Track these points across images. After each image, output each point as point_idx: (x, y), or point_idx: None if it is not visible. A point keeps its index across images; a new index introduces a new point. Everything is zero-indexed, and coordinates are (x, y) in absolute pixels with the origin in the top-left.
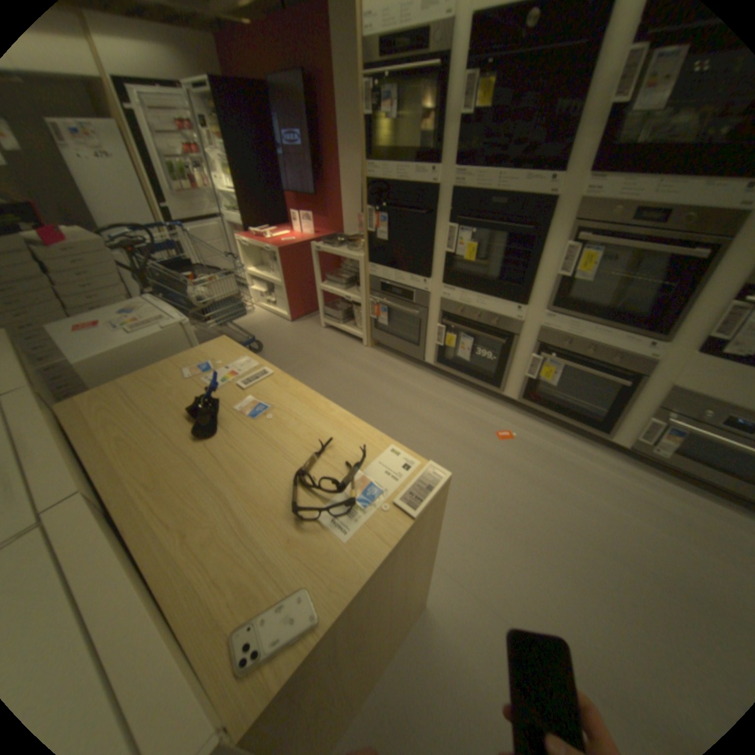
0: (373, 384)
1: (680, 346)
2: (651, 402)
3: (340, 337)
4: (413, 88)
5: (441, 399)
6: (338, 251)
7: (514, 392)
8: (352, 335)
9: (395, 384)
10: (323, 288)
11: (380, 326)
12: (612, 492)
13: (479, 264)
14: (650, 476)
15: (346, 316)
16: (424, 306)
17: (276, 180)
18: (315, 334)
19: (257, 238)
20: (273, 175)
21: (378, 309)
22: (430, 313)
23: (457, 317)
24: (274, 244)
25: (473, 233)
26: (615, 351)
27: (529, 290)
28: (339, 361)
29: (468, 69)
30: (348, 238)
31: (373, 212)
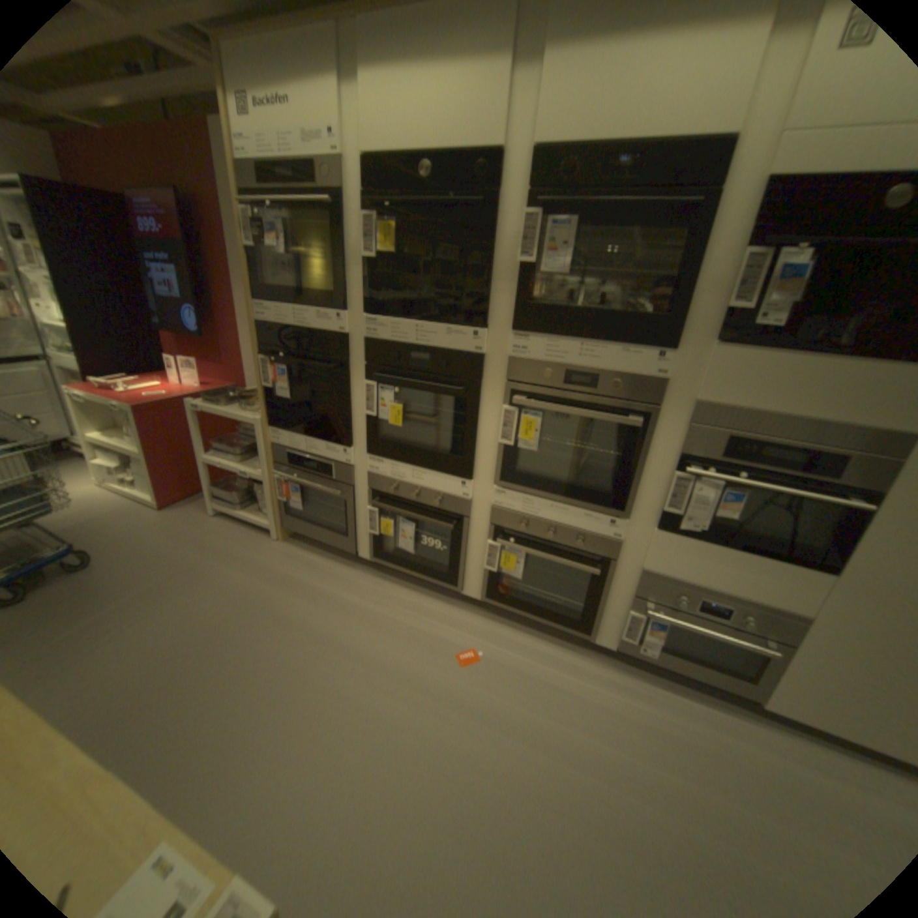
0: (279, 600)
1: (638, 523)
2: (624, 590)
3: (237, 528)
4: (306, 222)
5: (380, 611)
6: (224, 410)
7: (474, 590)
8: (253, 524)
9: (313, 596)
10: (206, 460)
11: (293, 510)
12: (604, 722)
13: (411, 428)
14: (641, 684)
15: (244, 498)
16: (348, 482)
17: (142, 314)
18: (195, 527)
19: (102, 389)
20: (137, 308)
21: (287, 488)
22: (356, 491)
23: (391, 496)
24: (127, 398)
25: (396, 393)
26: (575, 532)
27: (470, 461)
28: (228, 569)
29: (364, 210)
30: (244, 393)
31: (267, 362)
